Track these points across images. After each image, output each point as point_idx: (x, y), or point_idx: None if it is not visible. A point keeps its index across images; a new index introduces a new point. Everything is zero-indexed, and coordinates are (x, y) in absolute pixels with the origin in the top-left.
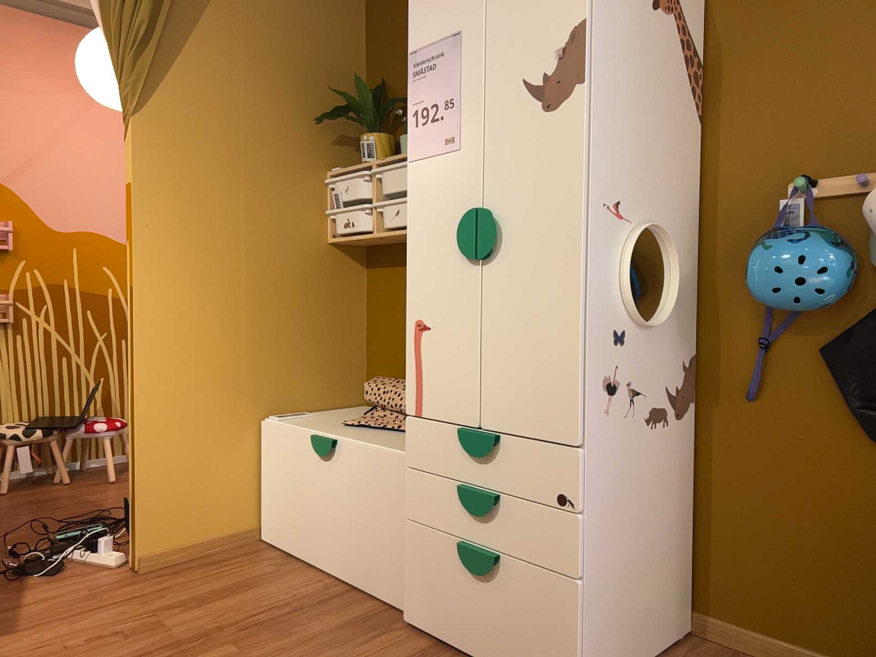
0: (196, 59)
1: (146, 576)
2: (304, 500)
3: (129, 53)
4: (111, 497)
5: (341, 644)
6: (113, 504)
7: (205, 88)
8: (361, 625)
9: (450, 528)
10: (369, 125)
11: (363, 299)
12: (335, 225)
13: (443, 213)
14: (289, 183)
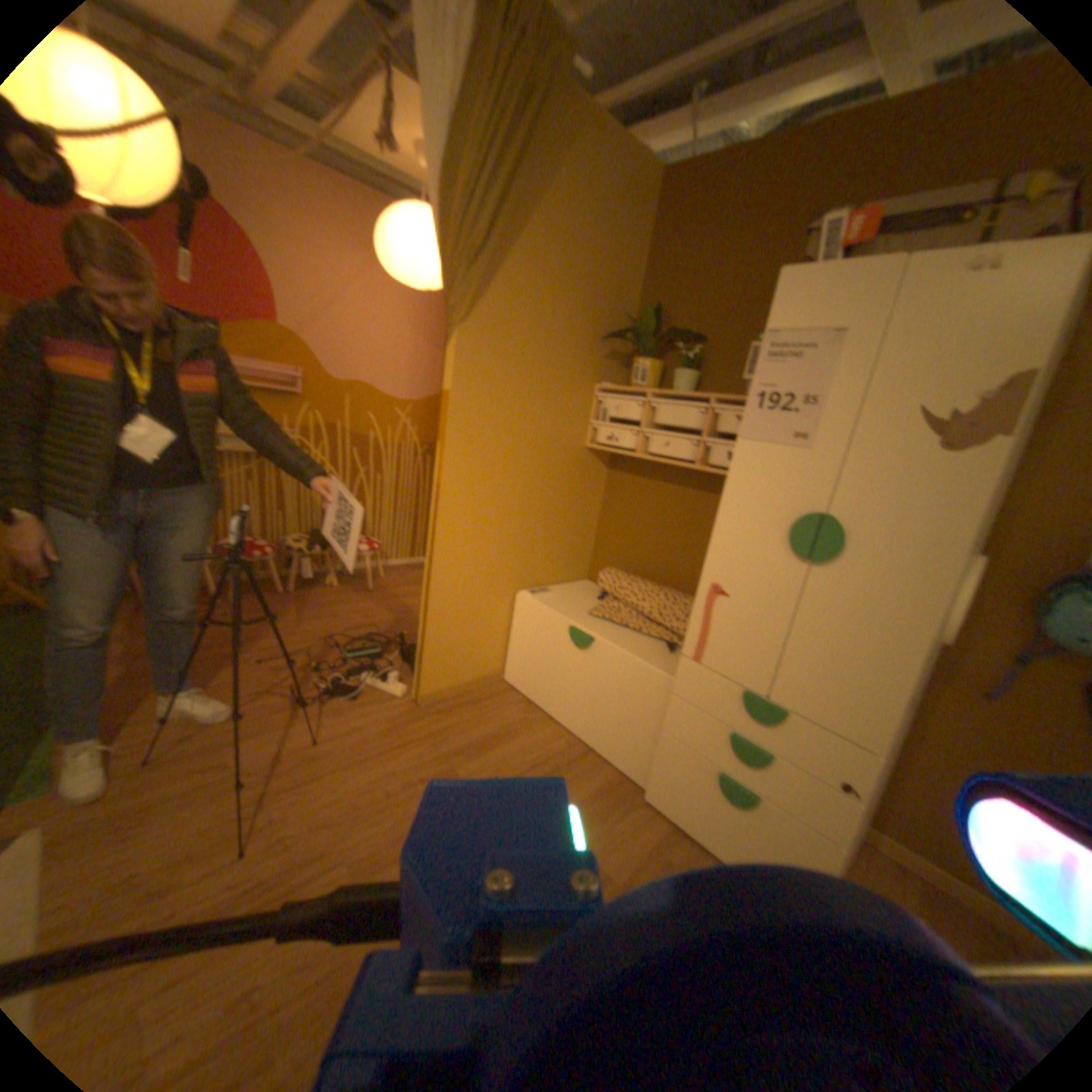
0: (512, 269)
1: (426, 711)
2: (551, 669)
3: (459, 261)
4: (373, 611)
5: (601, 817)
6: (377, 618)
7: (515, 300)
8: (609, 796)
9: (709, 757)
10: (644, 350)
11: (600, 495)
12: (593, 432)
13: (770, 501)
14: (565, 394)
